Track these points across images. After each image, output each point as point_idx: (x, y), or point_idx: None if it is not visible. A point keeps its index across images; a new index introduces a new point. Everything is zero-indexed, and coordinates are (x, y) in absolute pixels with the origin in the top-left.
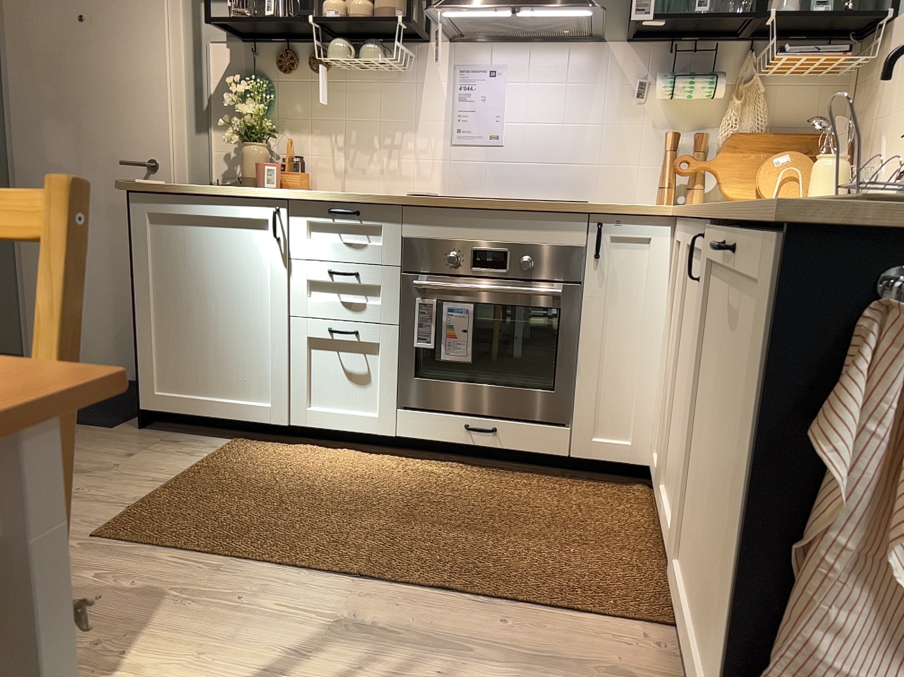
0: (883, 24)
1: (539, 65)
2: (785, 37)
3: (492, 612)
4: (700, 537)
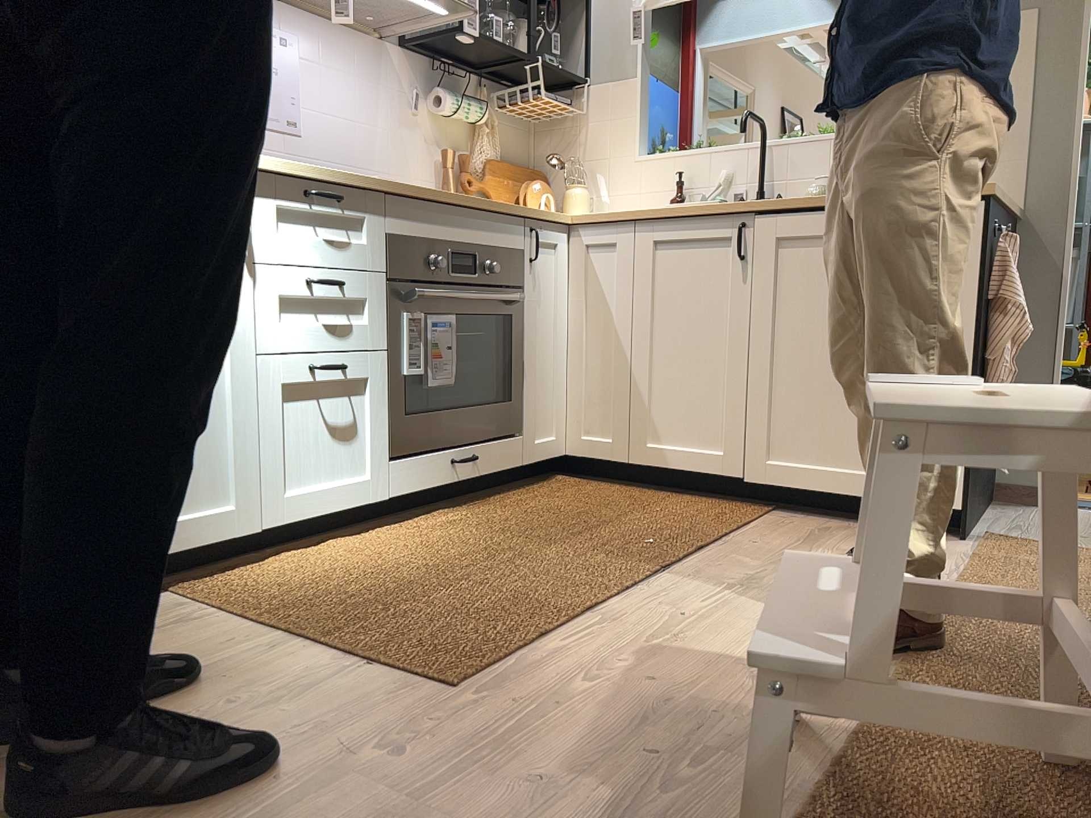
0: (571, 87)
1: (331, 49)
2: (502, 80)
3: (737, 540)
4: (813, 420)
